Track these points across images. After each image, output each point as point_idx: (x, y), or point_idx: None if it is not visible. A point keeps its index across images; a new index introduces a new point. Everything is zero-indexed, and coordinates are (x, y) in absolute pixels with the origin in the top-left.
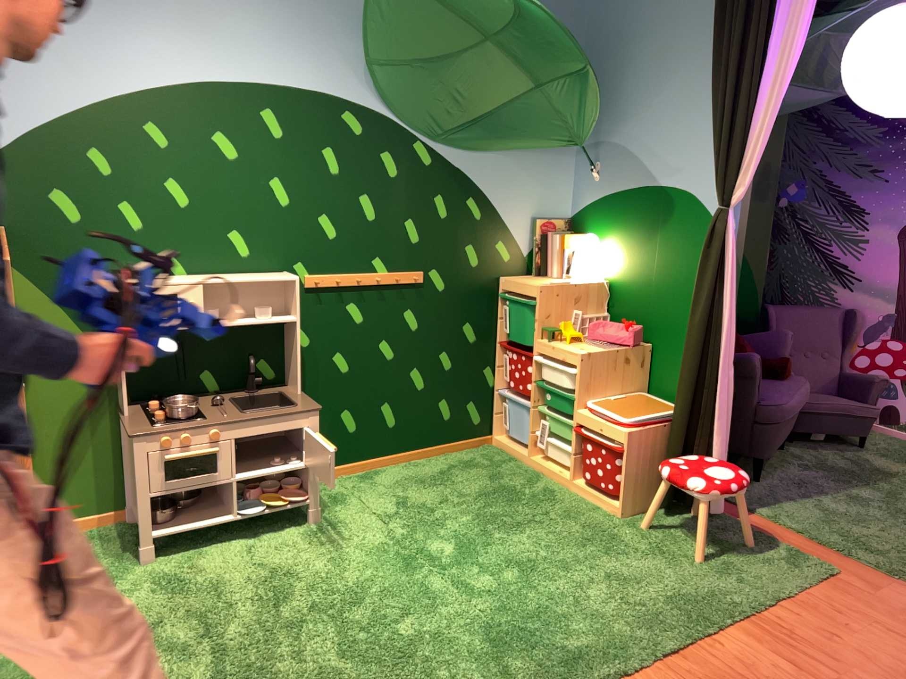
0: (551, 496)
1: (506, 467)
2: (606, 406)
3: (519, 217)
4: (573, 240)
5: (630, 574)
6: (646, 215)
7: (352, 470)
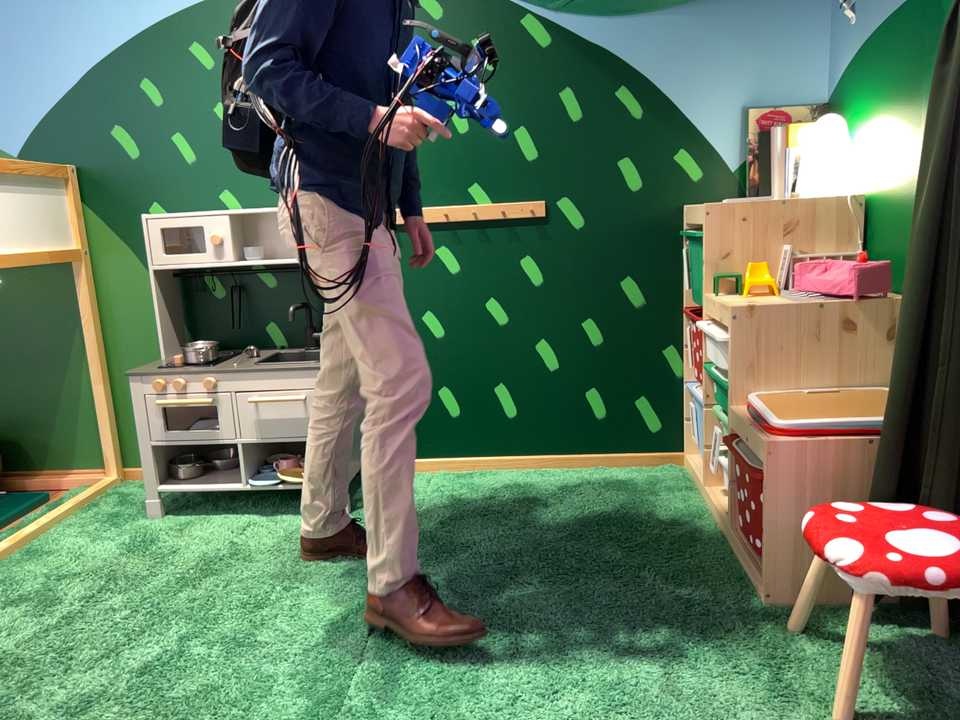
0: (684, 551)
1: (665, 500)
2: (781, 404)
3: (718, 107)
4: (814, 130)
5: (663, 713)
6: (915, 43)
7: (454, 470)
